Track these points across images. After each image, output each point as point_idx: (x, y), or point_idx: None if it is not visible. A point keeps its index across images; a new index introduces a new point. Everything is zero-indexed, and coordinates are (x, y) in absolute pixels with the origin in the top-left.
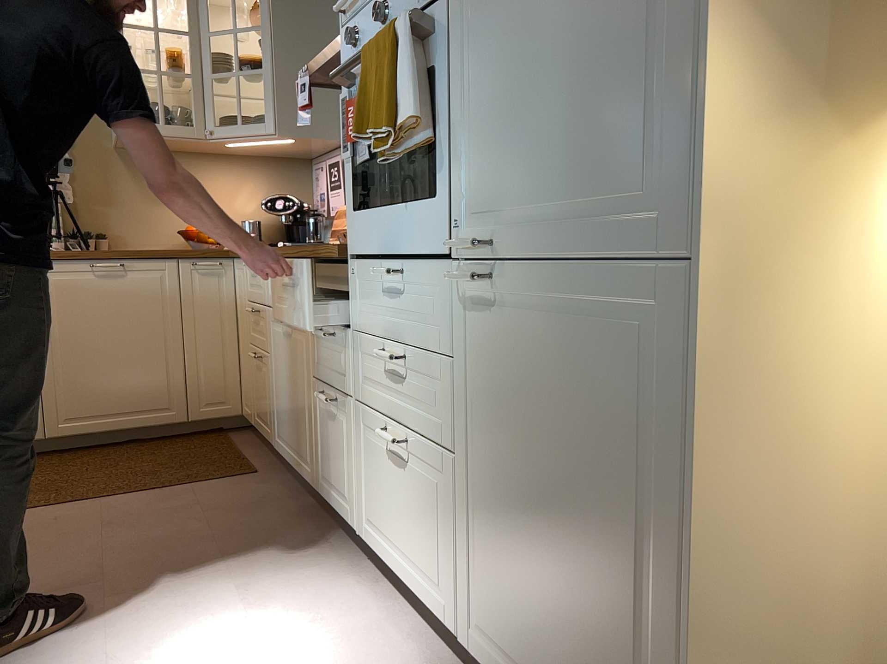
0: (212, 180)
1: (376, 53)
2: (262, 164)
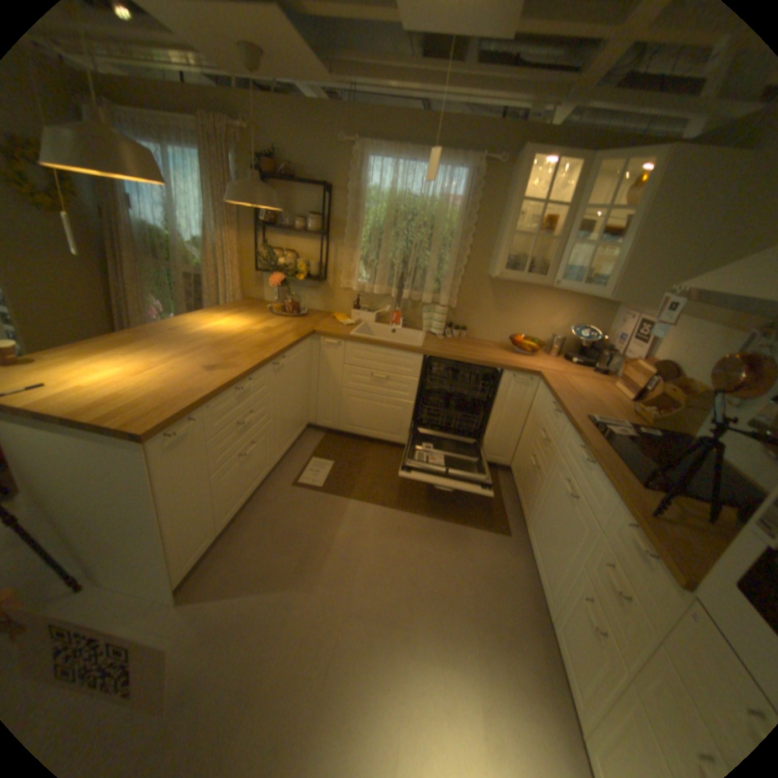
0: (542, 303)
1: None
2: (583, 297)
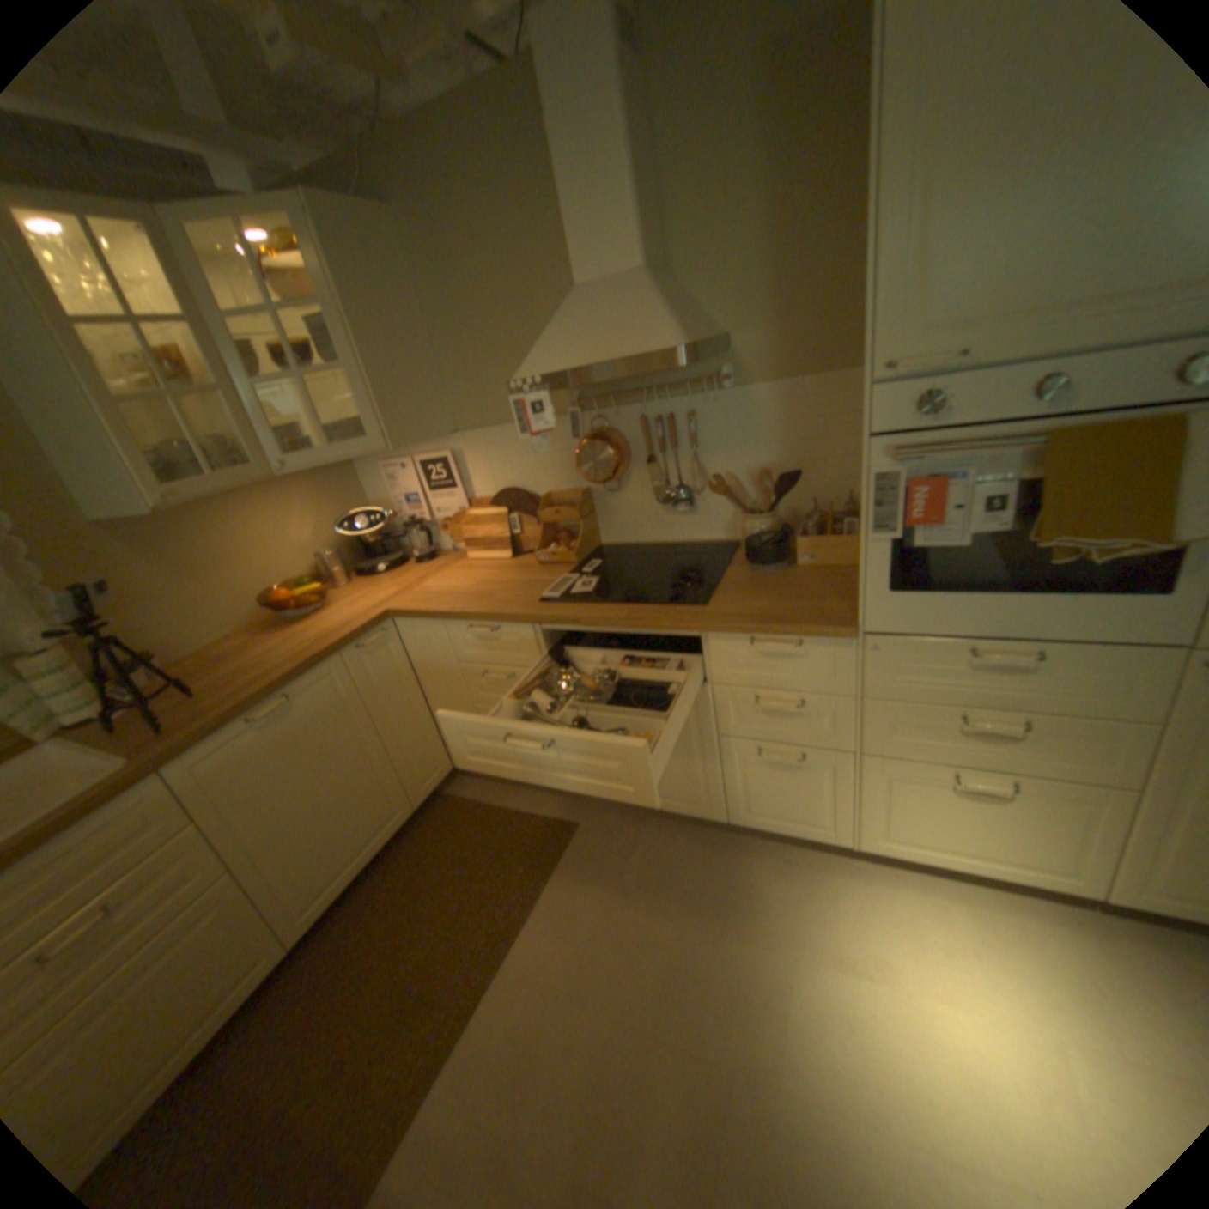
0: (251, 518)
1: (1095, 451)
2: (300, 475)
